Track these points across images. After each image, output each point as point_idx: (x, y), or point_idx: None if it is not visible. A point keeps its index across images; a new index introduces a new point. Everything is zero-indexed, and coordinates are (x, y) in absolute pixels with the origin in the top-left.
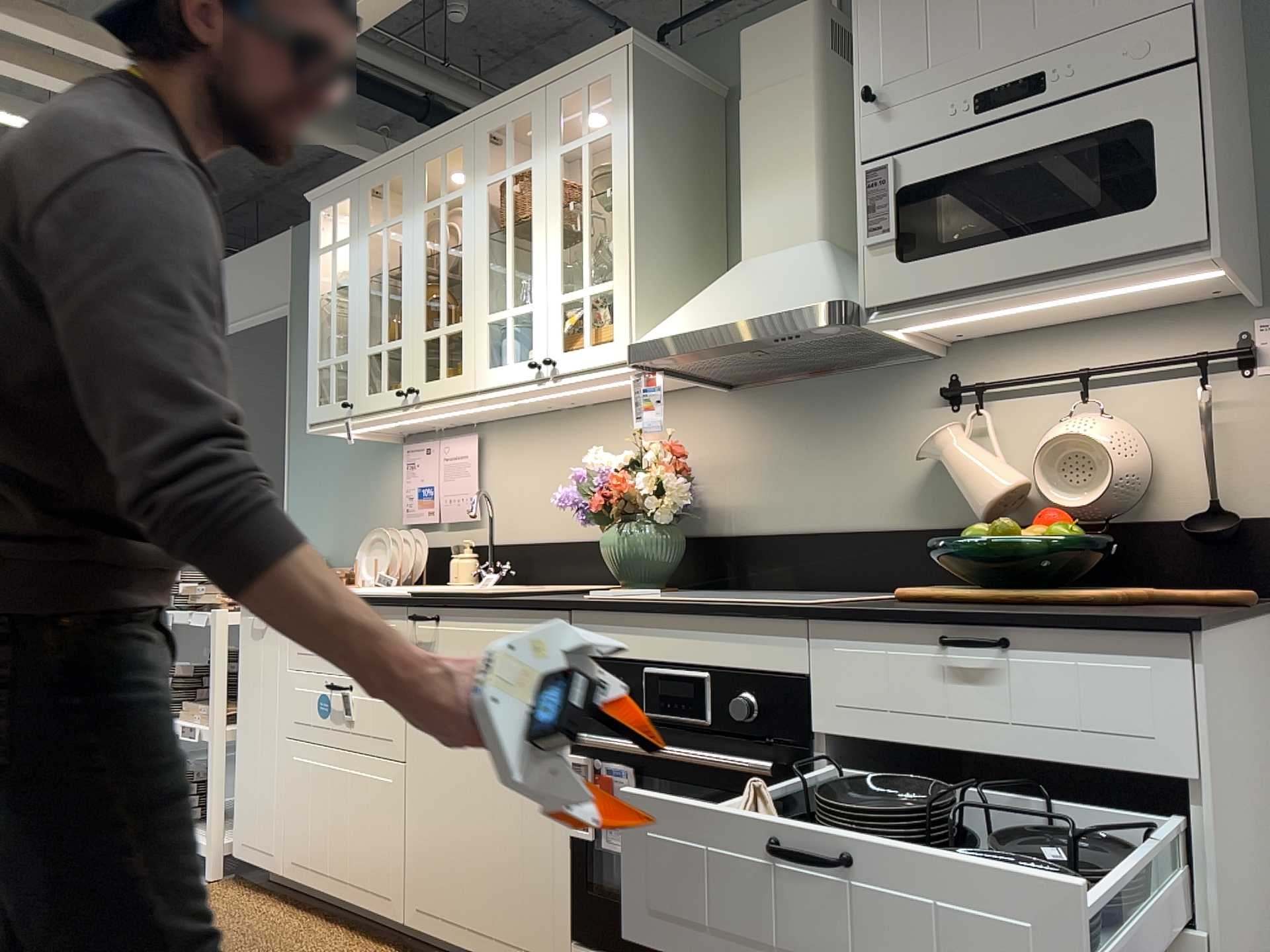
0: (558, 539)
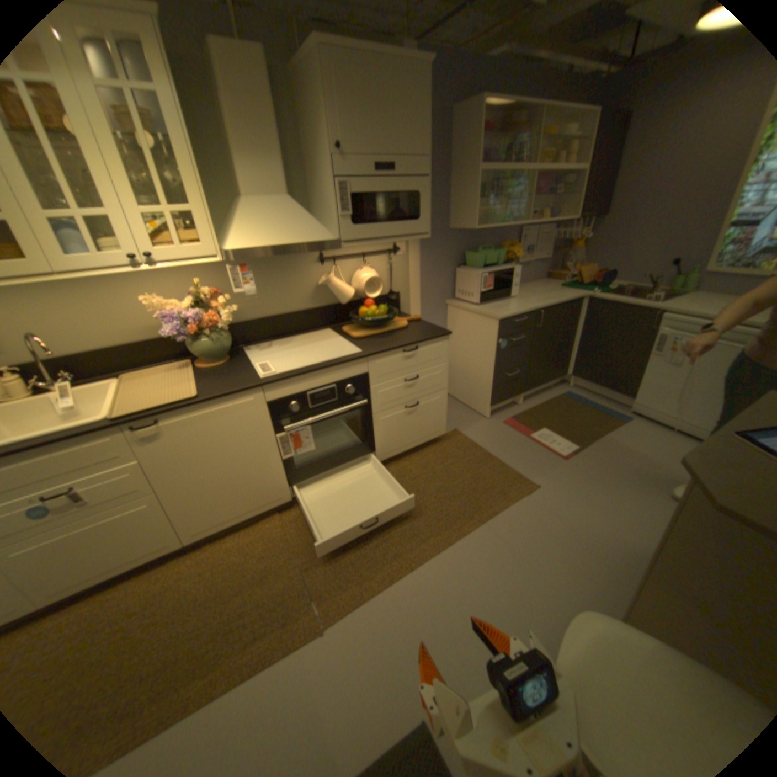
0: (102, 348)
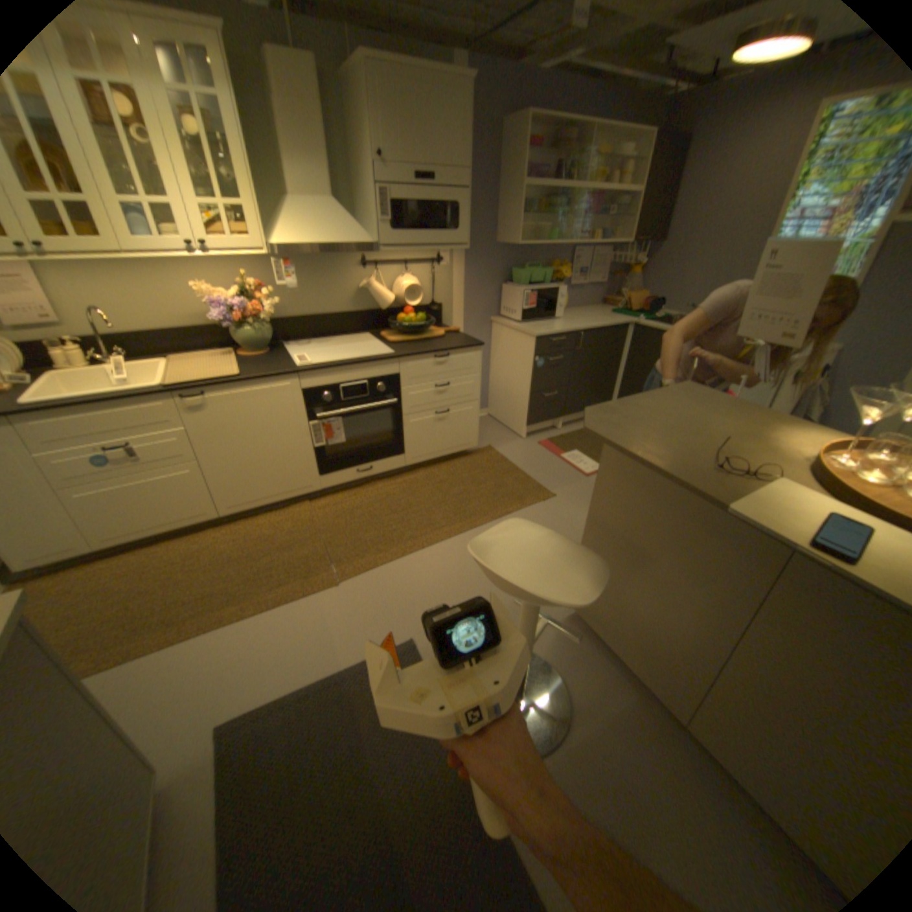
0: (152, 329)
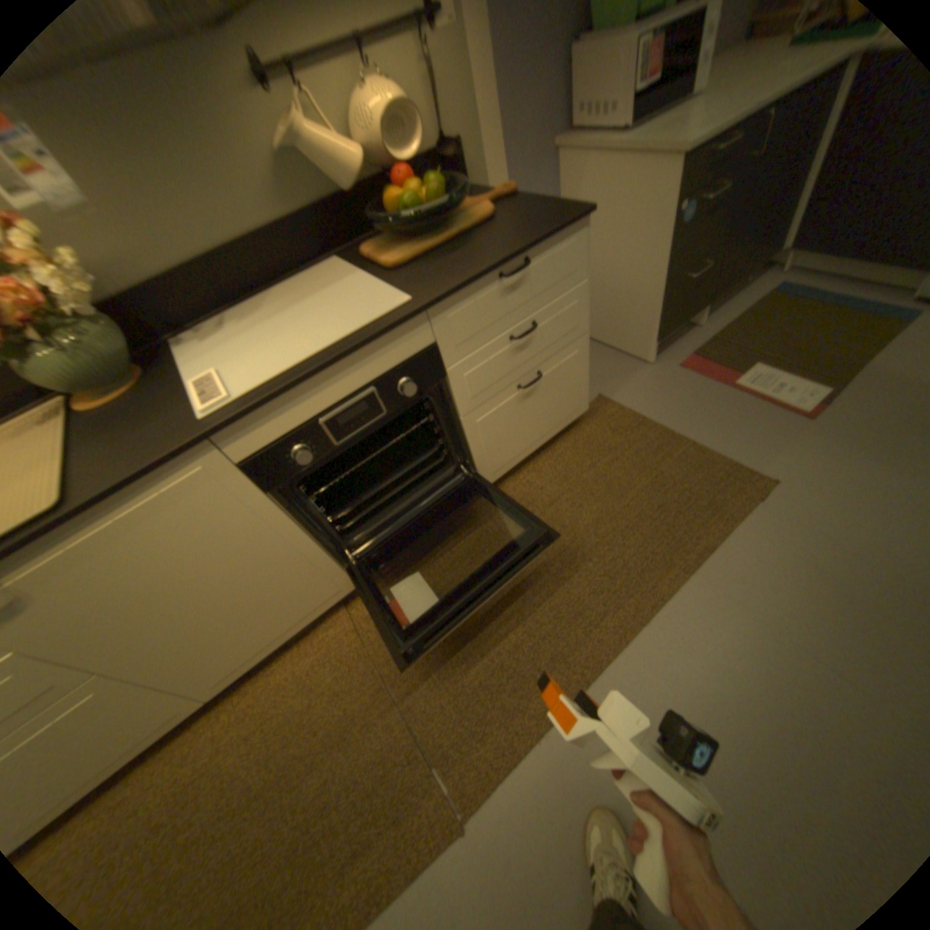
0: None
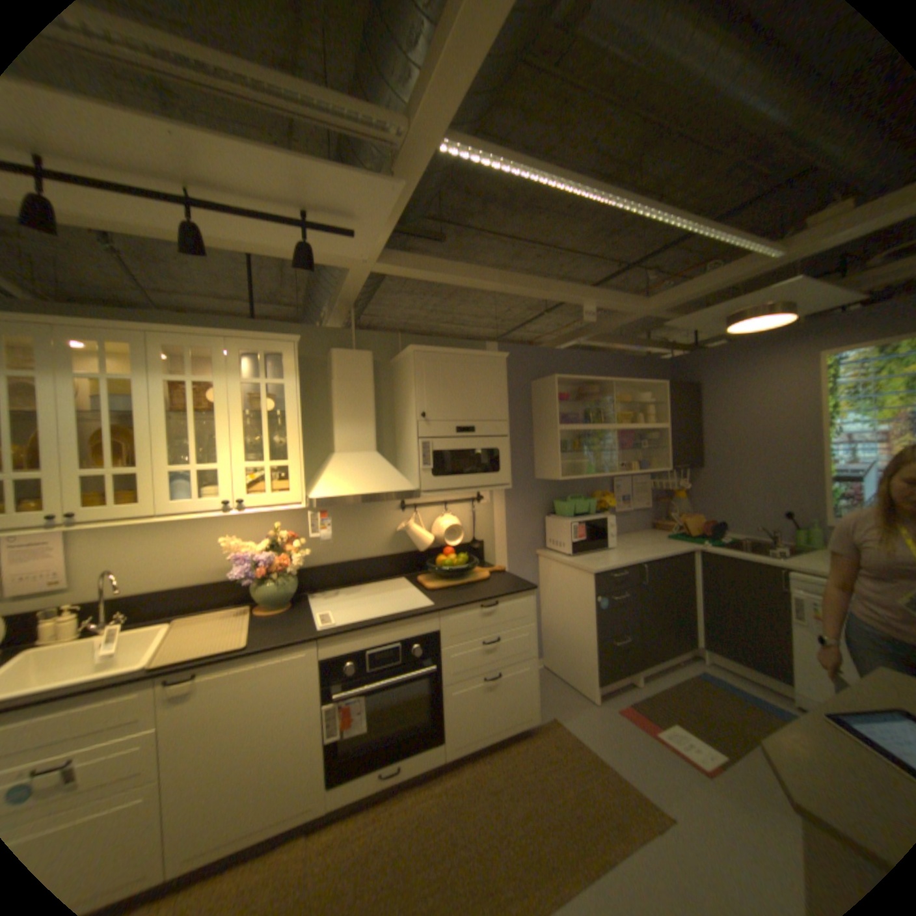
0: (165, 588)
